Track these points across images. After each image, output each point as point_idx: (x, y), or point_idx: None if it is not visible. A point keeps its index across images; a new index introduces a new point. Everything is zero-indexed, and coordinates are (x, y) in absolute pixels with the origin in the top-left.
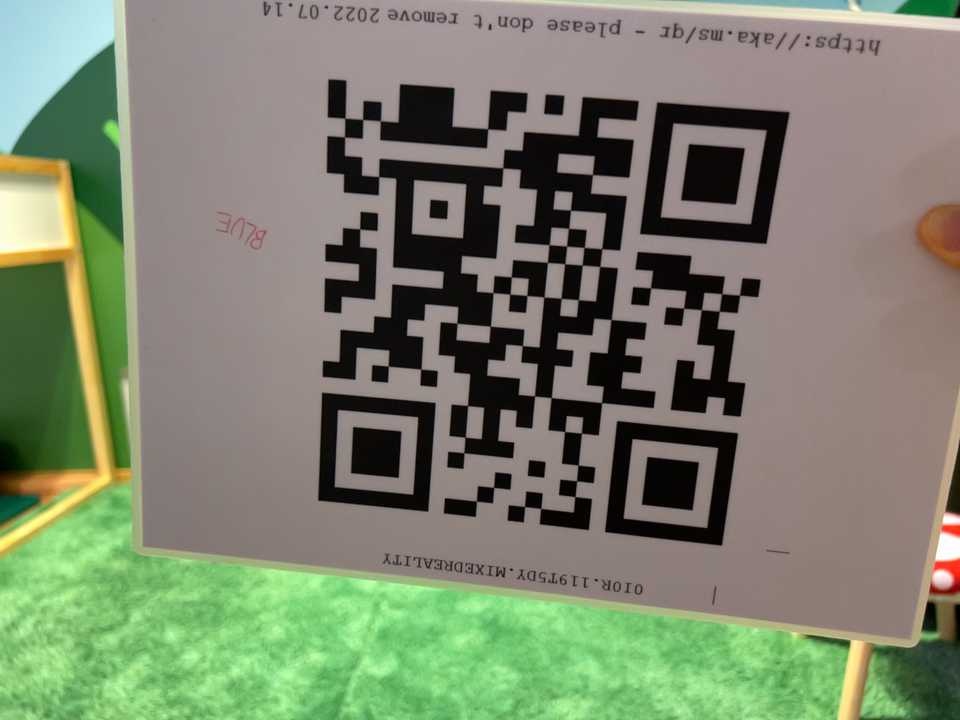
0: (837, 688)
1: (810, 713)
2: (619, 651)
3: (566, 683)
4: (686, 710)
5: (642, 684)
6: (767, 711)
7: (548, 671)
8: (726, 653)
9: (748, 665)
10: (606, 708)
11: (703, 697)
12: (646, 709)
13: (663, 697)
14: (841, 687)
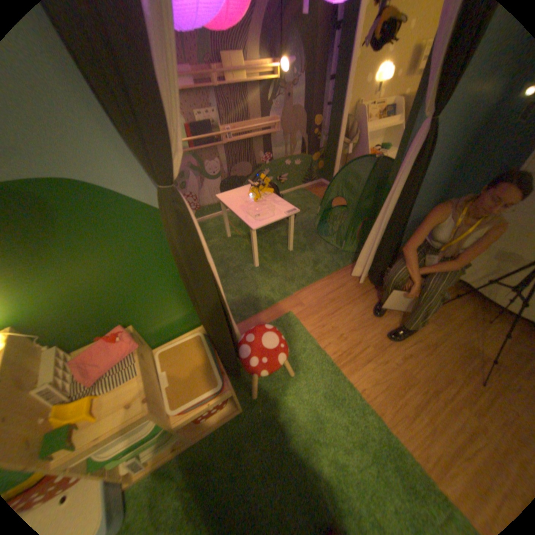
0: (275, 382)
1: (290, 386)
2: (295, 458)
3: (323, 469)
4: (310, 419)
5: (307, 439)
6: (296, 396)
7: (322, 481)
8: (275, 418)
9: (277, 409)
10: (325, 445)
11: (301, 417)
12: (317, 432)
13: (308, 429)
14: (285, 376)
